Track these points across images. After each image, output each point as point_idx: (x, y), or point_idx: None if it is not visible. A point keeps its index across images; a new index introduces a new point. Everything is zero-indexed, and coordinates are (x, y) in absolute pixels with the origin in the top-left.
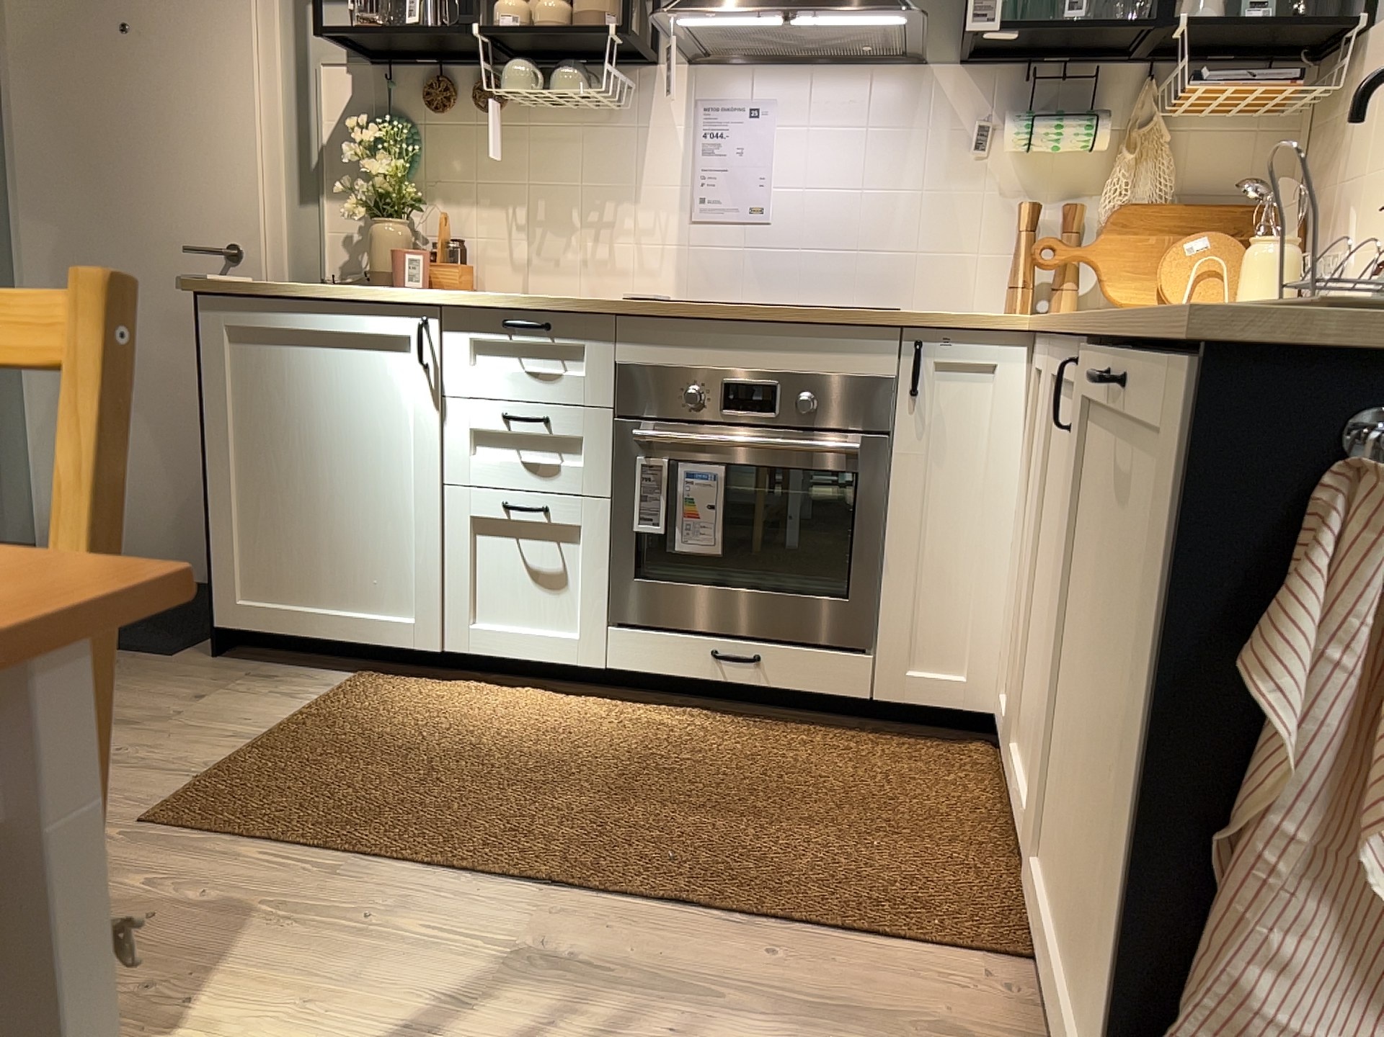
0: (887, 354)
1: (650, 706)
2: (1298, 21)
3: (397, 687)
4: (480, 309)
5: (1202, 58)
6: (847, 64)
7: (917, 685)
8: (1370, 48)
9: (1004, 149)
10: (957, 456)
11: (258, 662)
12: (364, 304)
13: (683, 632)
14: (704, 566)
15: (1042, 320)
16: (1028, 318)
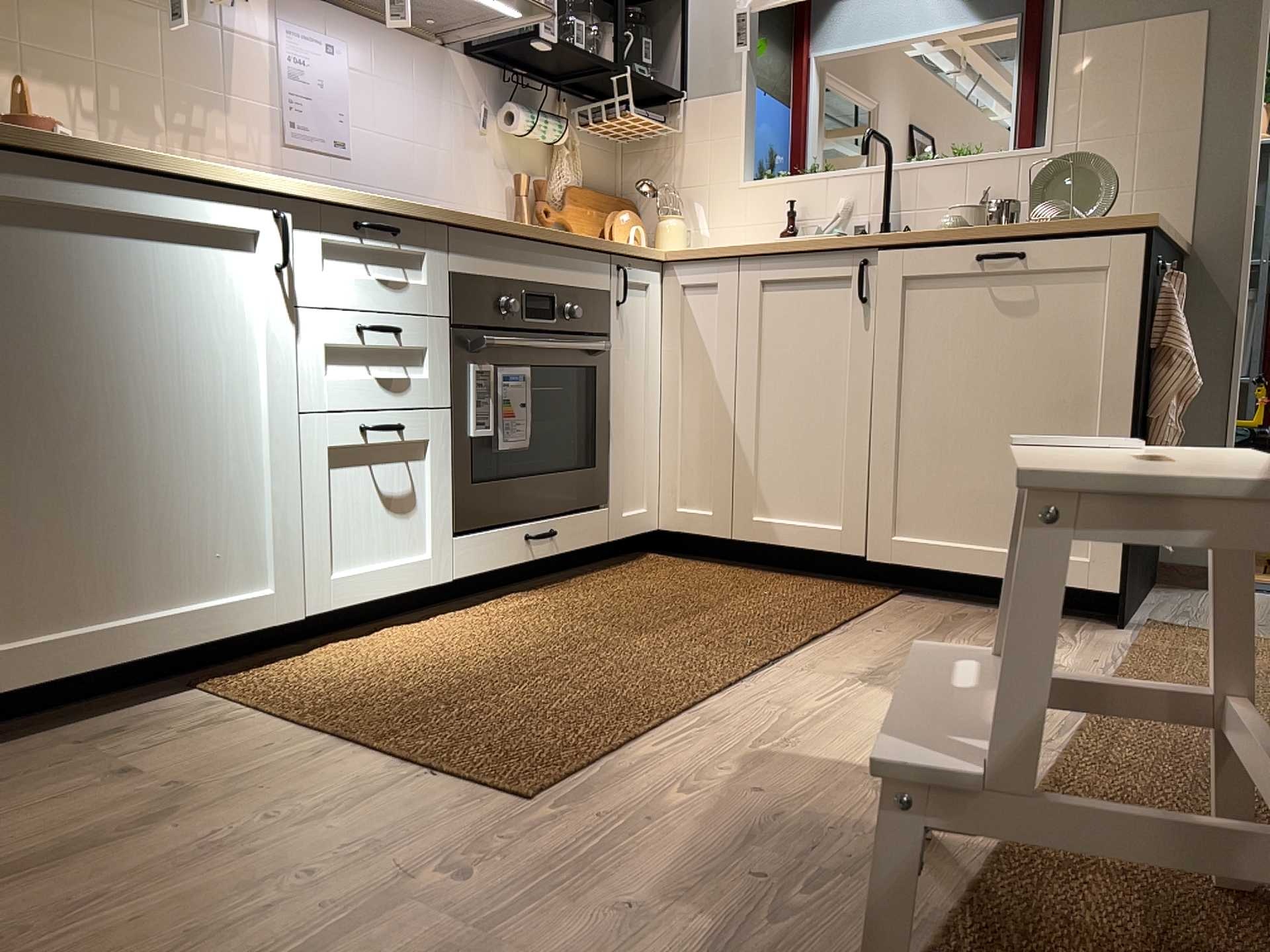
0: (604, 271)
1: (469, 606)
2: (659, 87)
3: (287, 670)
4: (336, 208)
5: (585, 95)
6: (384, 32)
7: (627, 519)
8: (689, 112)
9: (517, 132)
10: (633, 346)
11: (32, 735)
12: (206, 187)
13: (486, 526)
14: (497, 462)
15: (702, 248)
16: (654, 249)
